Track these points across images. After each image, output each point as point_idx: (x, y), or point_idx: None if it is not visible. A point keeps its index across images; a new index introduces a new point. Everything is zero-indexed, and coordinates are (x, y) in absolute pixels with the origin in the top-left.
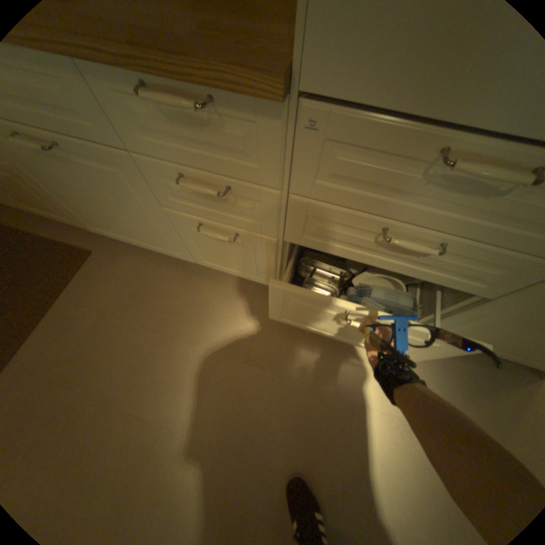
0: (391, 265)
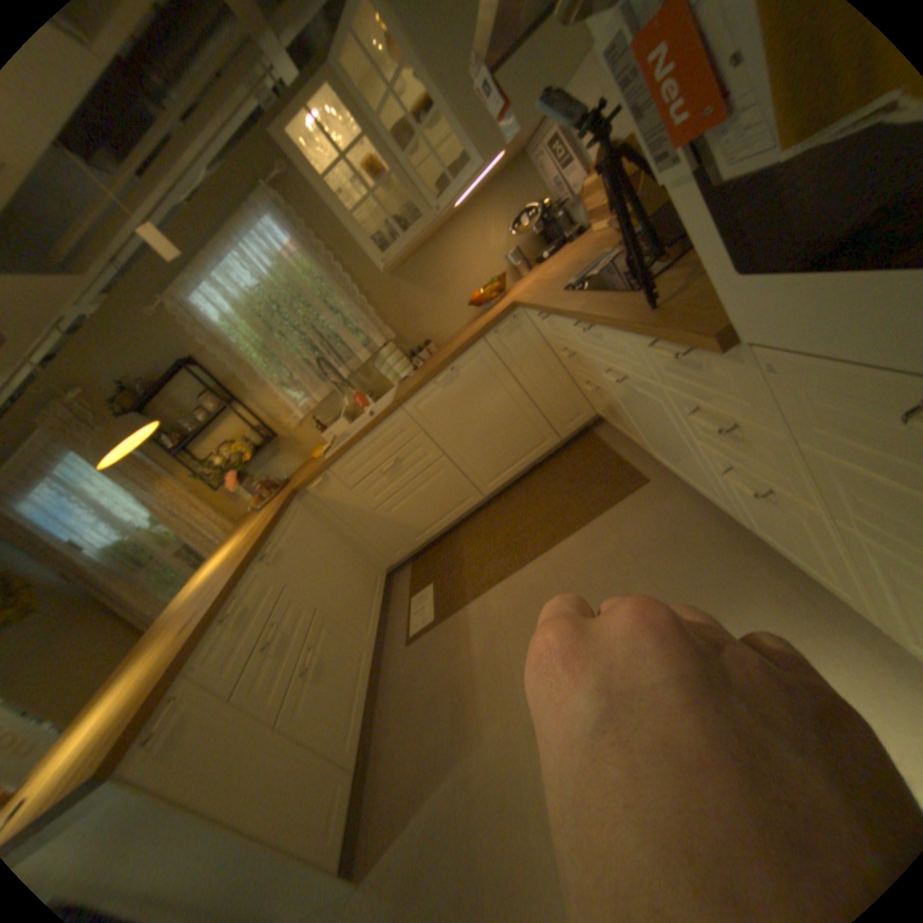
0: None
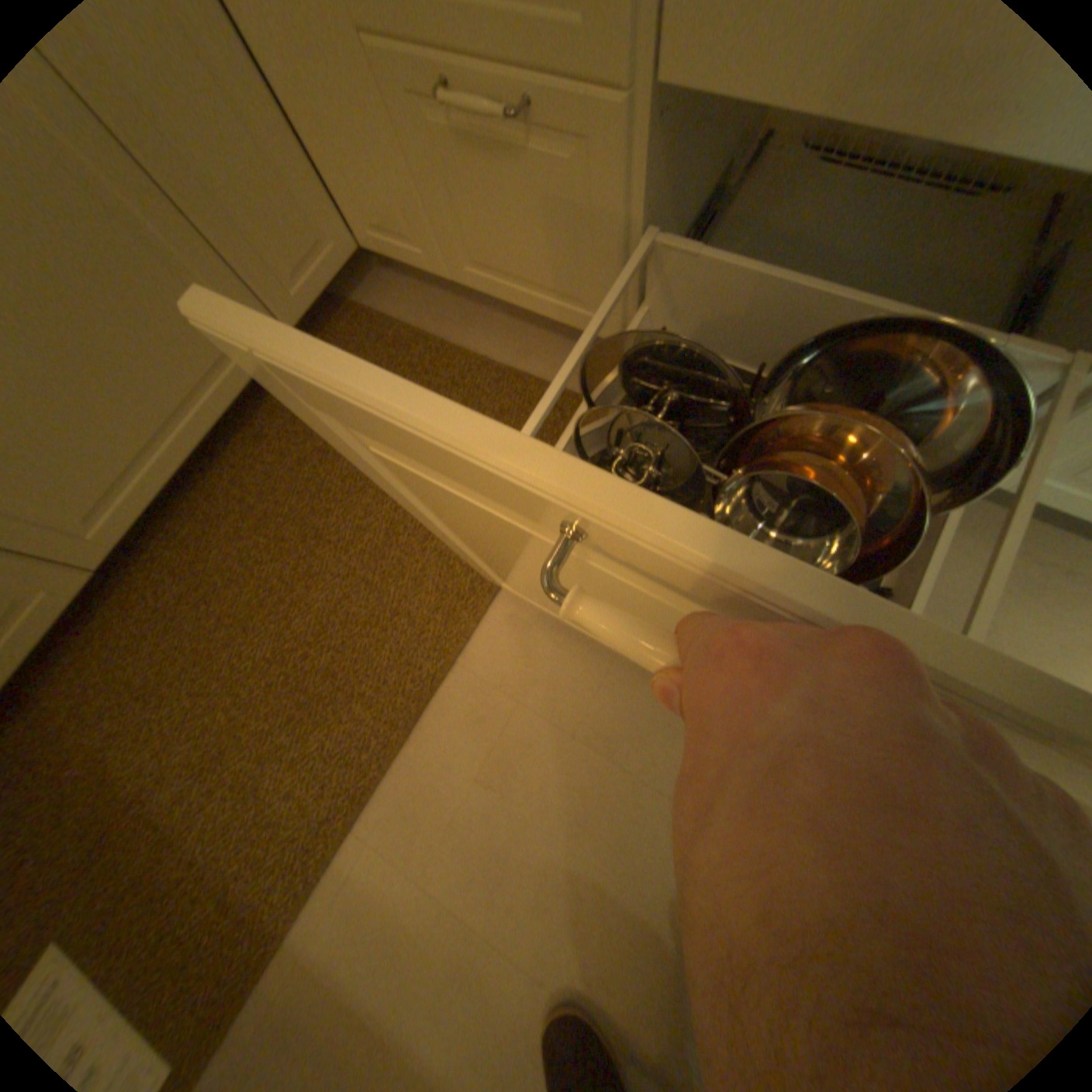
0: None
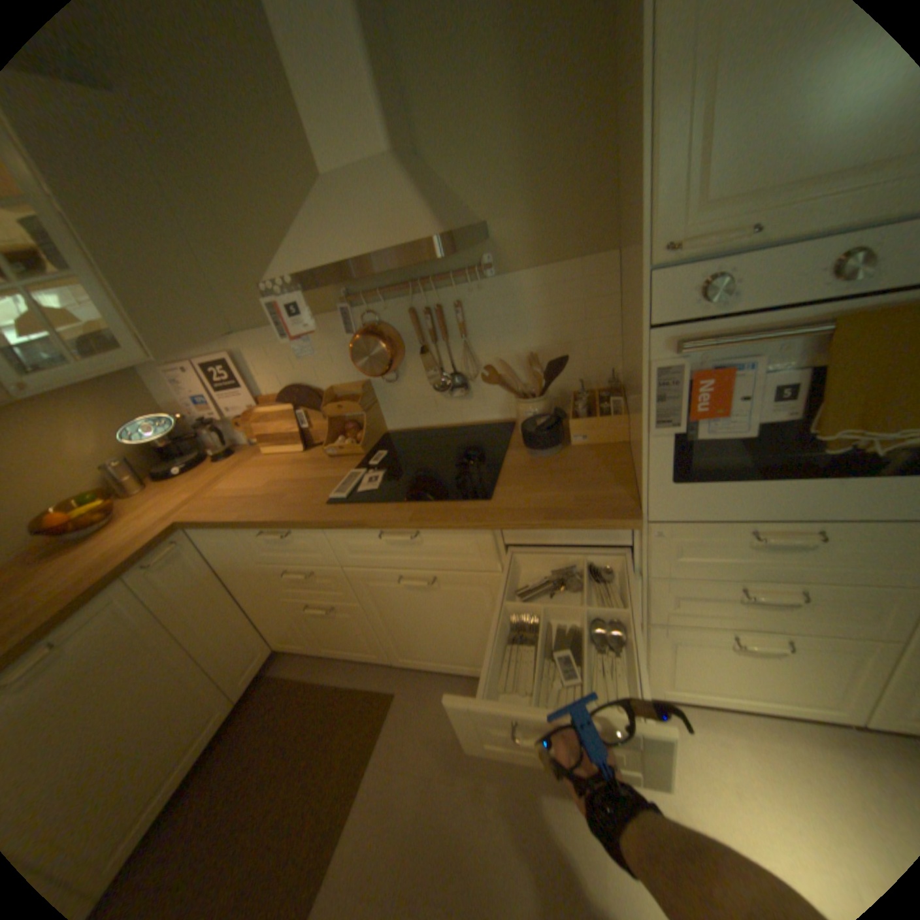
0: (771, 626)
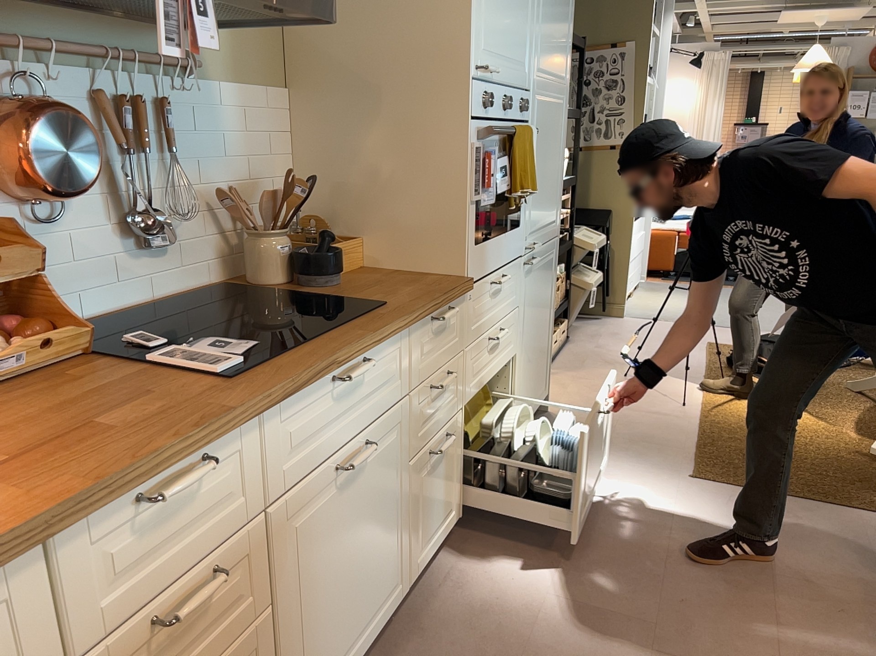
0: (495, 368)
